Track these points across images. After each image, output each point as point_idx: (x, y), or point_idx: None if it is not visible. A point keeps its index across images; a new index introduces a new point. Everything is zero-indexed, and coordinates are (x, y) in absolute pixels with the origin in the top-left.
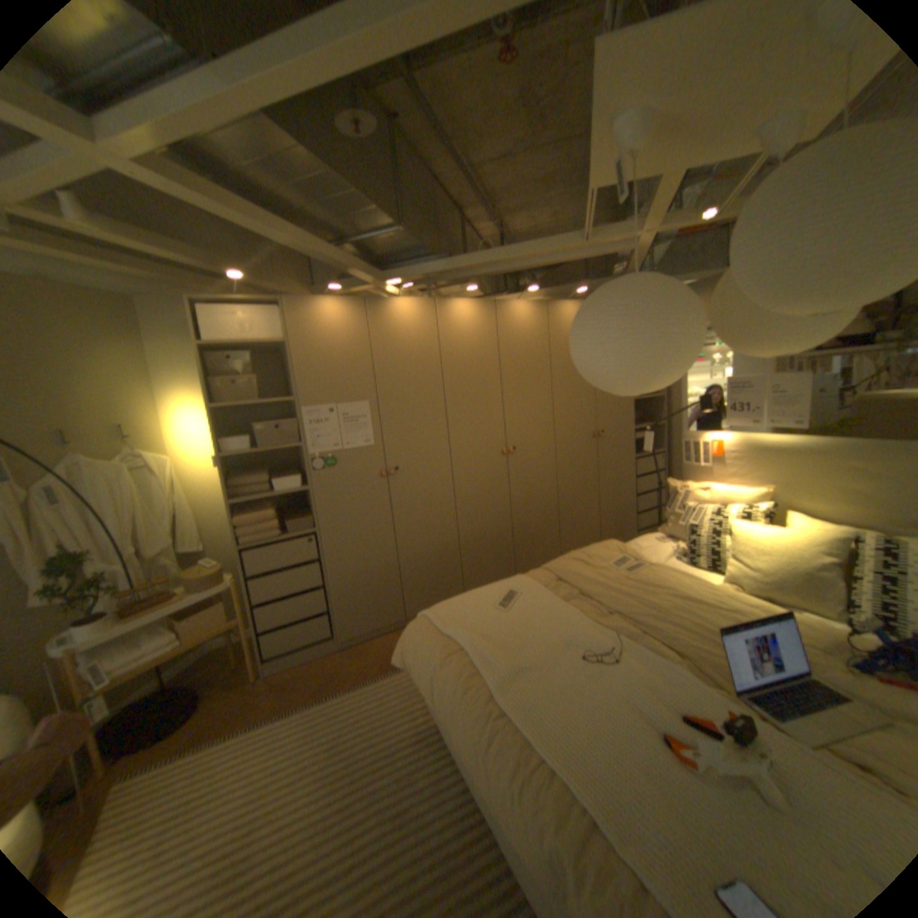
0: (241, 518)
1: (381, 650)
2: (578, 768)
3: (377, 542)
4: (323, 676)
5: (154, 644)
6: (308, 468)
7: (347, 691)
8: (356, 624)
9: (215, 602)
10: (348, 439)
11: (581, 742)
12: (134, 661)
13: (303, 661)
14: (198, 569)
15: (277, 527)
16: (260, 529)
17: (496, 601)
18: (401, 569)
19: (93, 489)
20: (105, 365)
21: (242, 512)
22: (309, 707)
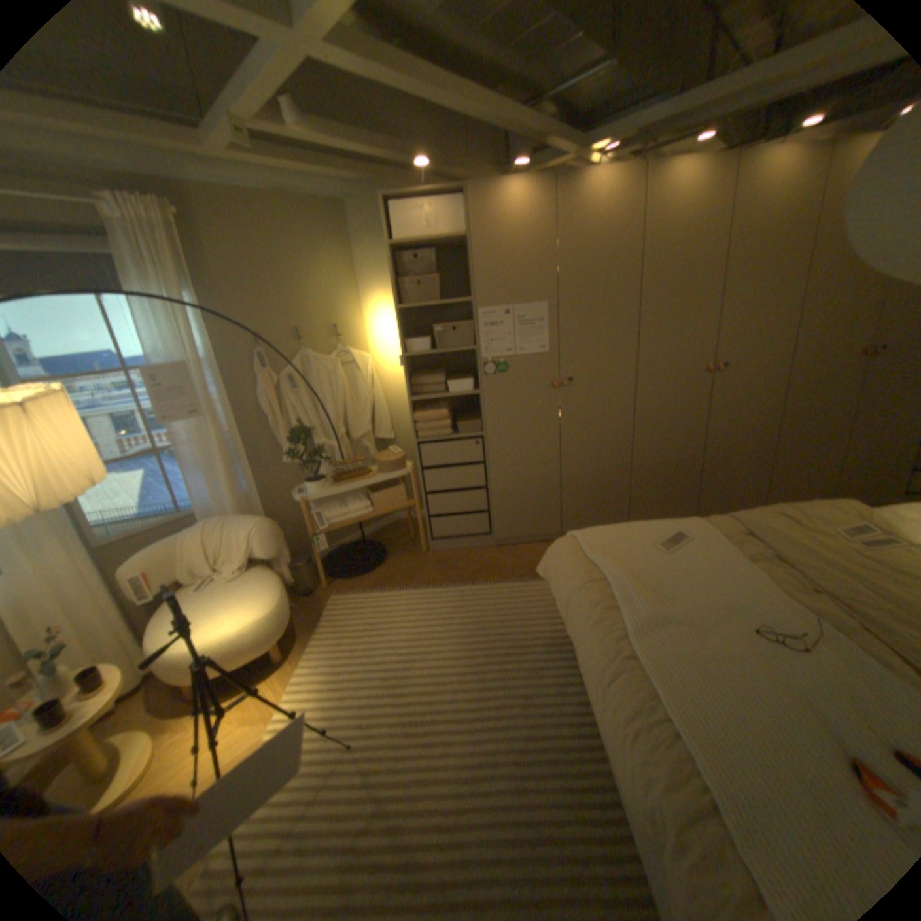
0: (420, 413)
1: (533, 554)
2: (713, 744)
3: (541, 453)
4: (479, 562)
5: (356, 505)
6: (481, 371)
7: (497, 580)
8: (513, 526)
9: (400, 481)
10: (521, 343)
11: (726, 720)
12: (343, 514)
13: (465, 546)
14: (388, 453)
15: (450, 426)
16: (436, 426)
17: (659, 539)
18: (563, 484)
19: (318, 376)
20: (324, 268)
21: (422, 408)
22: (464, 584)
